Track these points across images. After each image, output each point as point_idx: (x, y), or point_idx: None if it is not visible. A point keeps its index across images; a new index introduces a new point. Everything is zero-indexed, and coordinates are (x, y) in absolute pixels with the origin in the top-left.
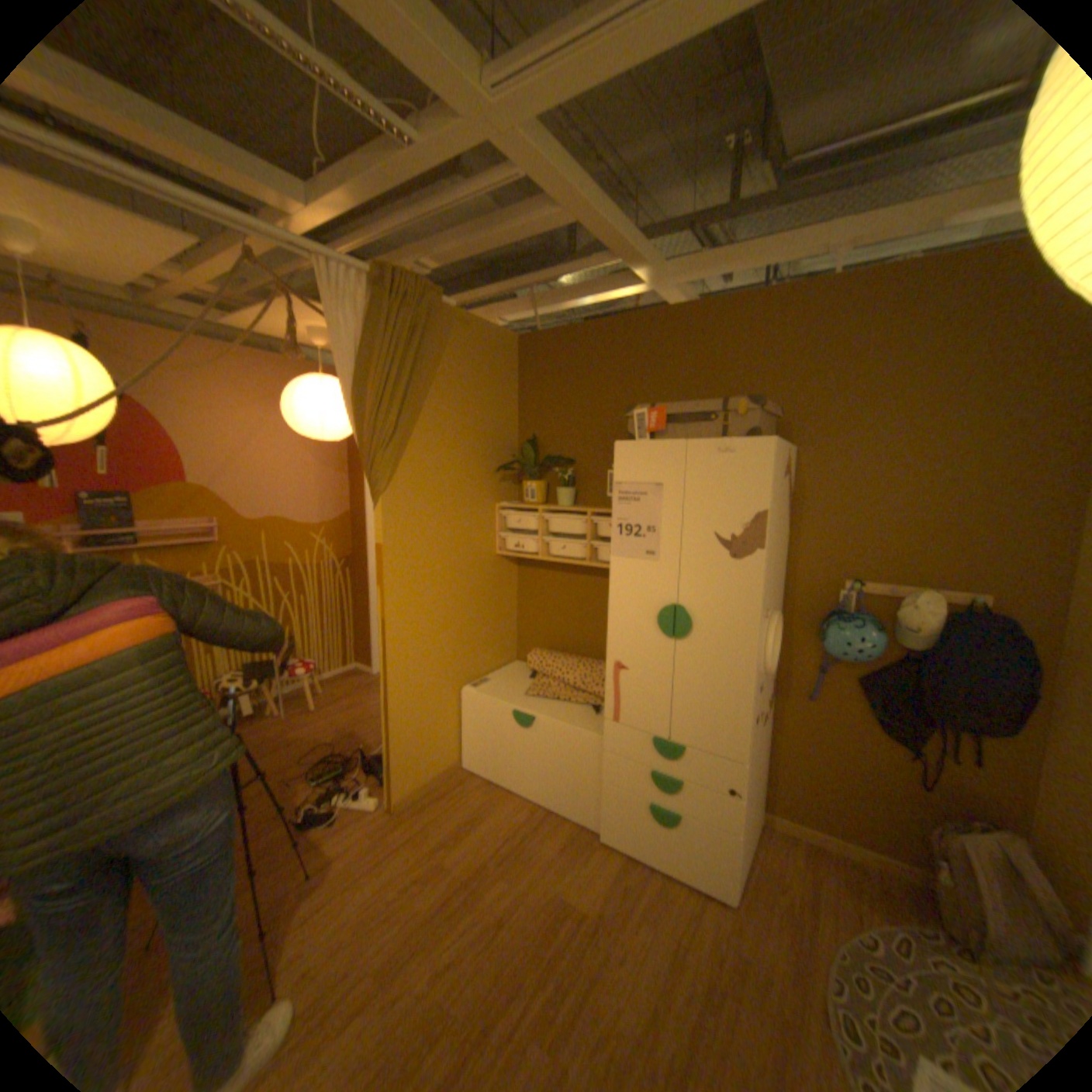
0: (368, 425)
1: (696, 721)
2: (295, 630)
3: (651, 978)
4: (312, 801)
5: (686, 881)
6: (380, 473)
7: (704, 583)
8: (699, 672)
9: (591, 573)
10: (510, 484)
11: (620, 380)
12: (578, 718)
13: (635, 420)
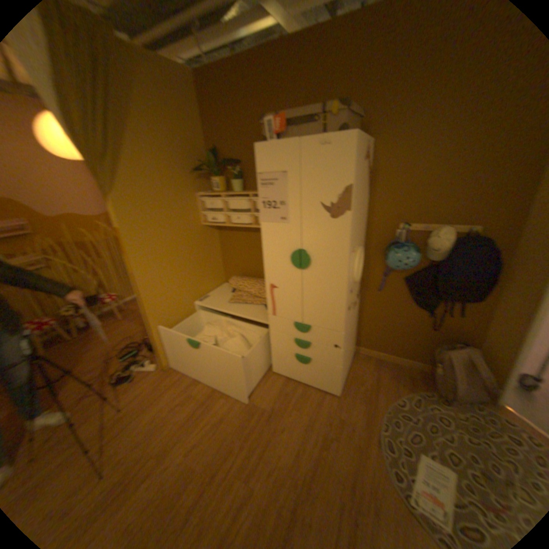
0: (80, 144)
1: (315, 312)
2: (100, 278)
3: (296, 436)
4: (119, 369)
5: (315, 386)
6: (101, 179)
7: (315, 234)
8: (315, 286)
9: (258, 231)
10: (203, 179)
11: (261, 99)
12: (256, 312)
13: (268, 126)
